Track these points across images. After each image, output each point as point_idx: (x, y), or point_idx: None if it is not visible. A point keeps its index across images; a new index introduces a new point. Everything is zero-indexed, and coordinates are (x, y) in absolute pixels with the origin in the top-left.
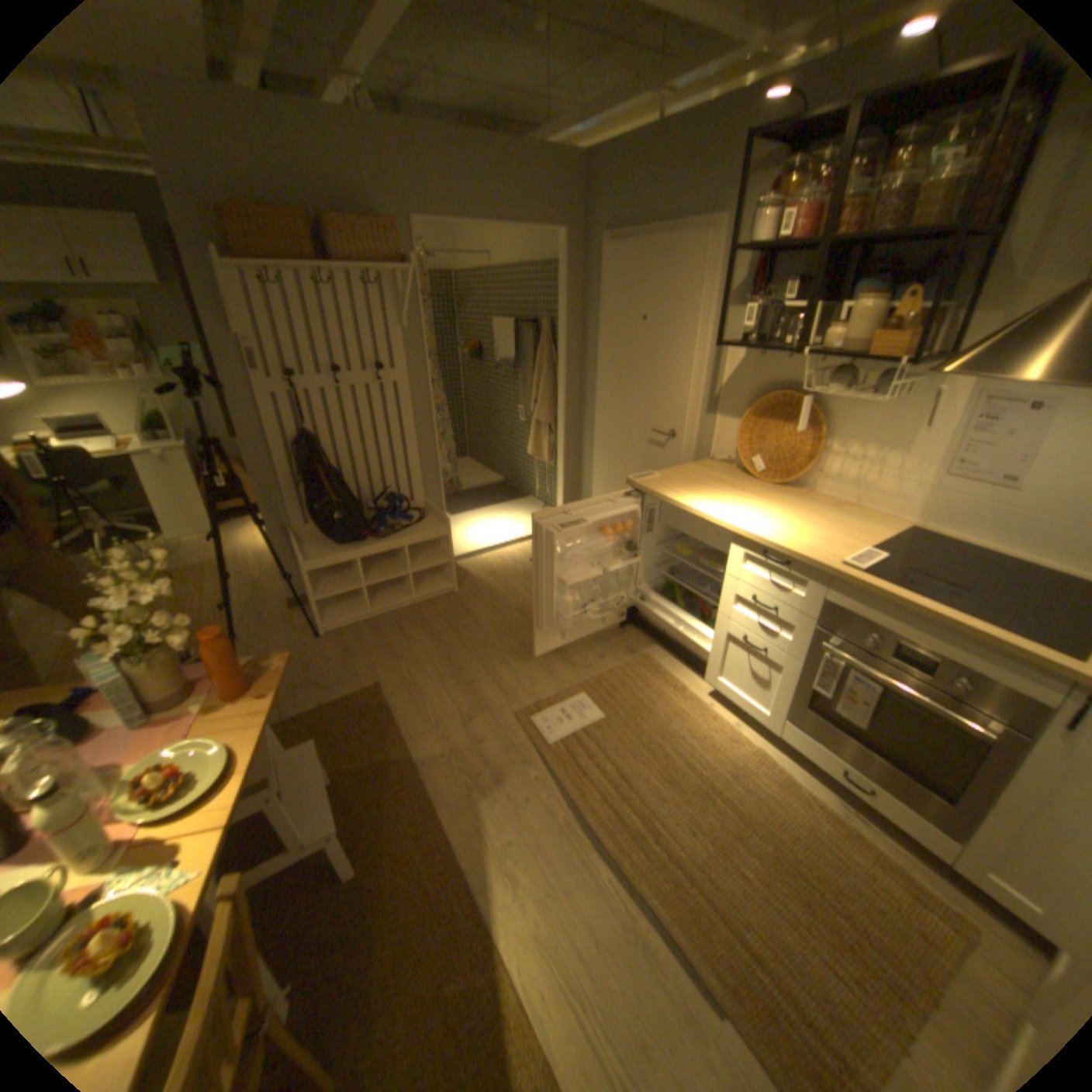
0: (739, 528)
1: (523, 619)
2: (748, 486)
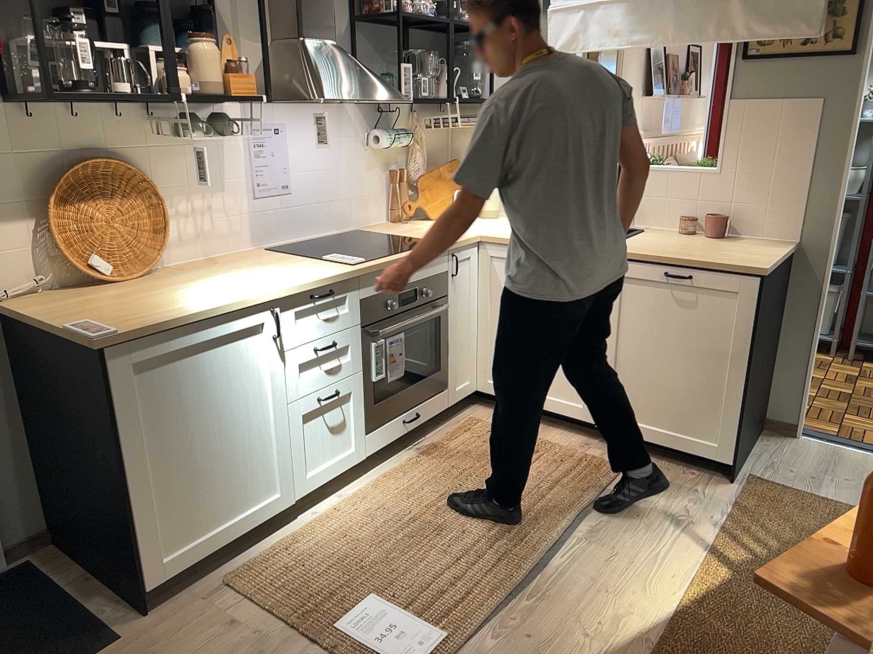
0: (287, 288)
1: None
2: (148, 286)
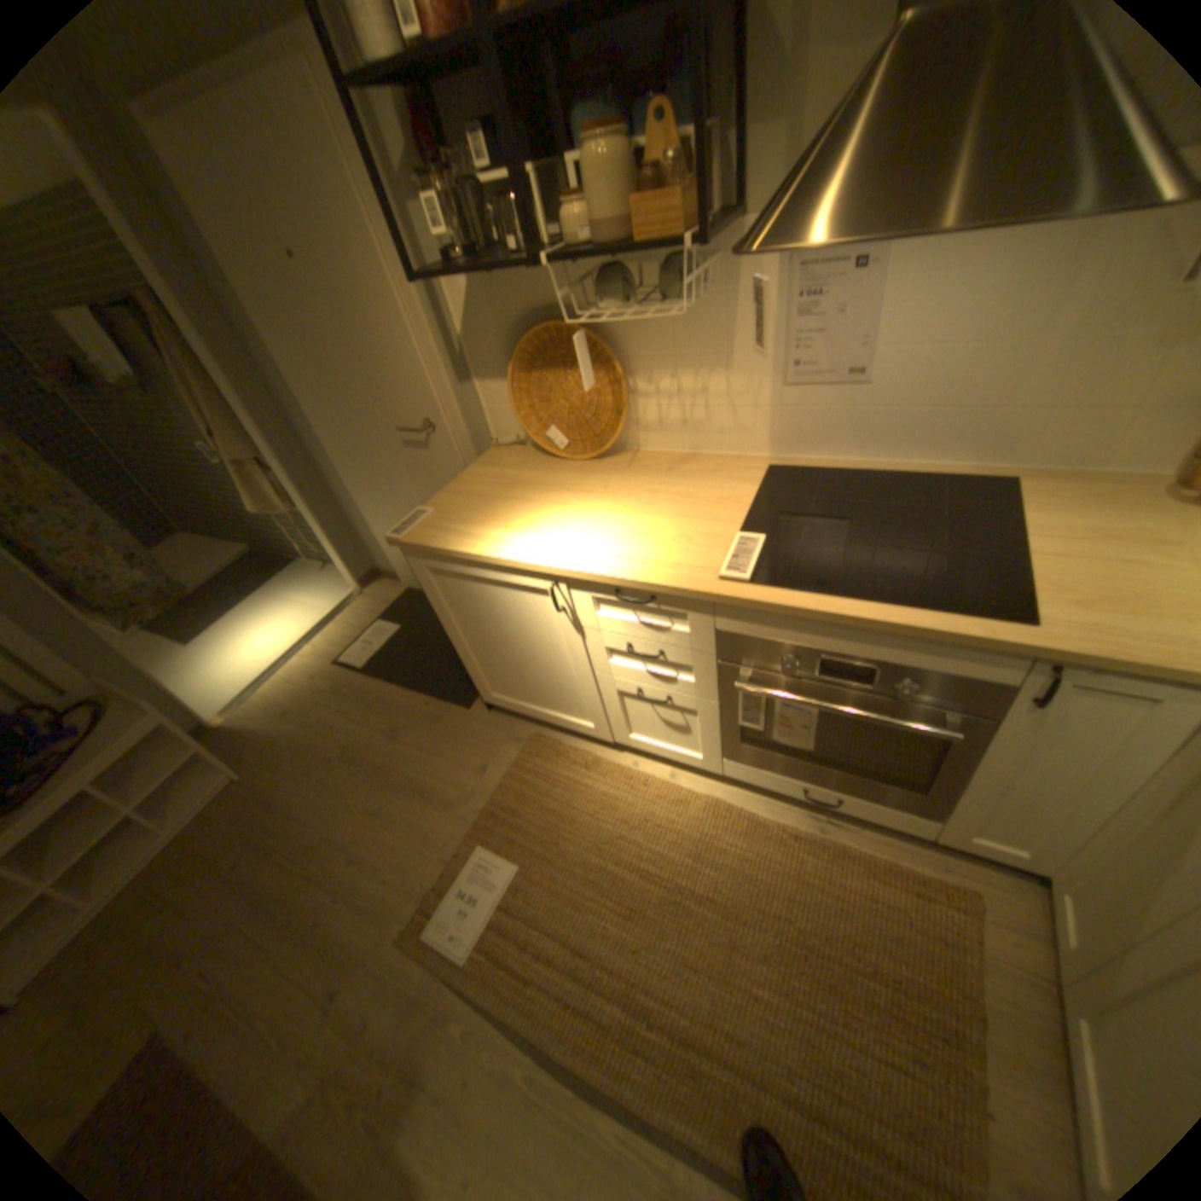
0: (569, 569)
1: (354, 770)
2: (558, 478)
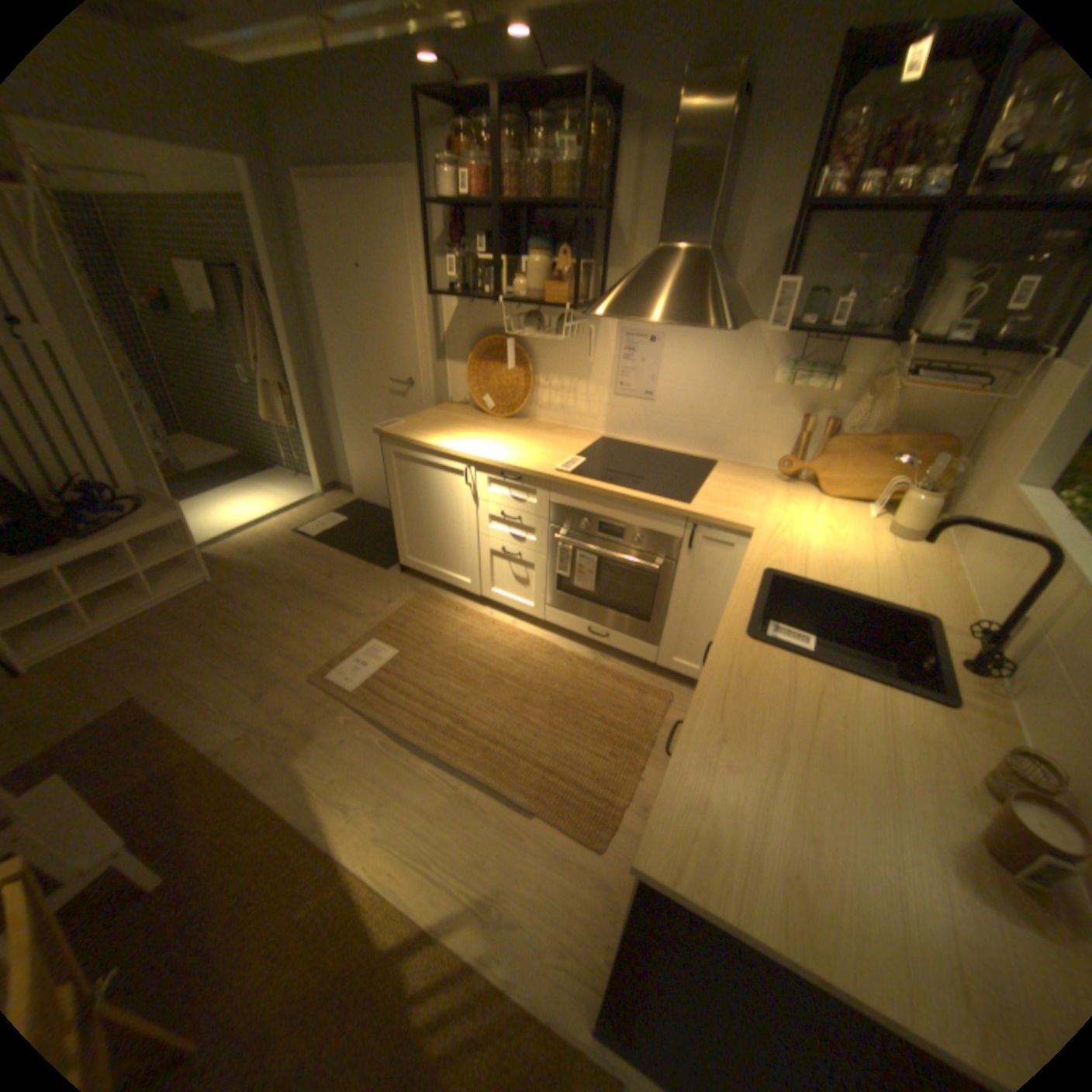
0: (478, 457)
1: (297, 590)
2: (483, 423)
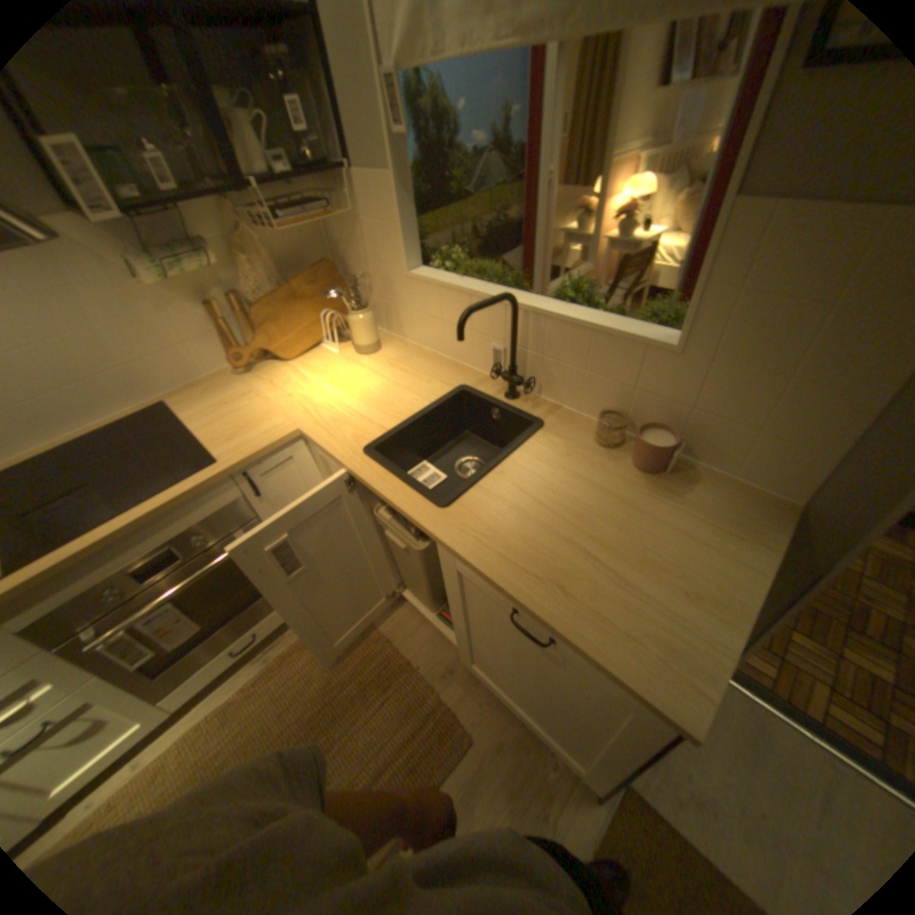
0: None
1: None
2: None
